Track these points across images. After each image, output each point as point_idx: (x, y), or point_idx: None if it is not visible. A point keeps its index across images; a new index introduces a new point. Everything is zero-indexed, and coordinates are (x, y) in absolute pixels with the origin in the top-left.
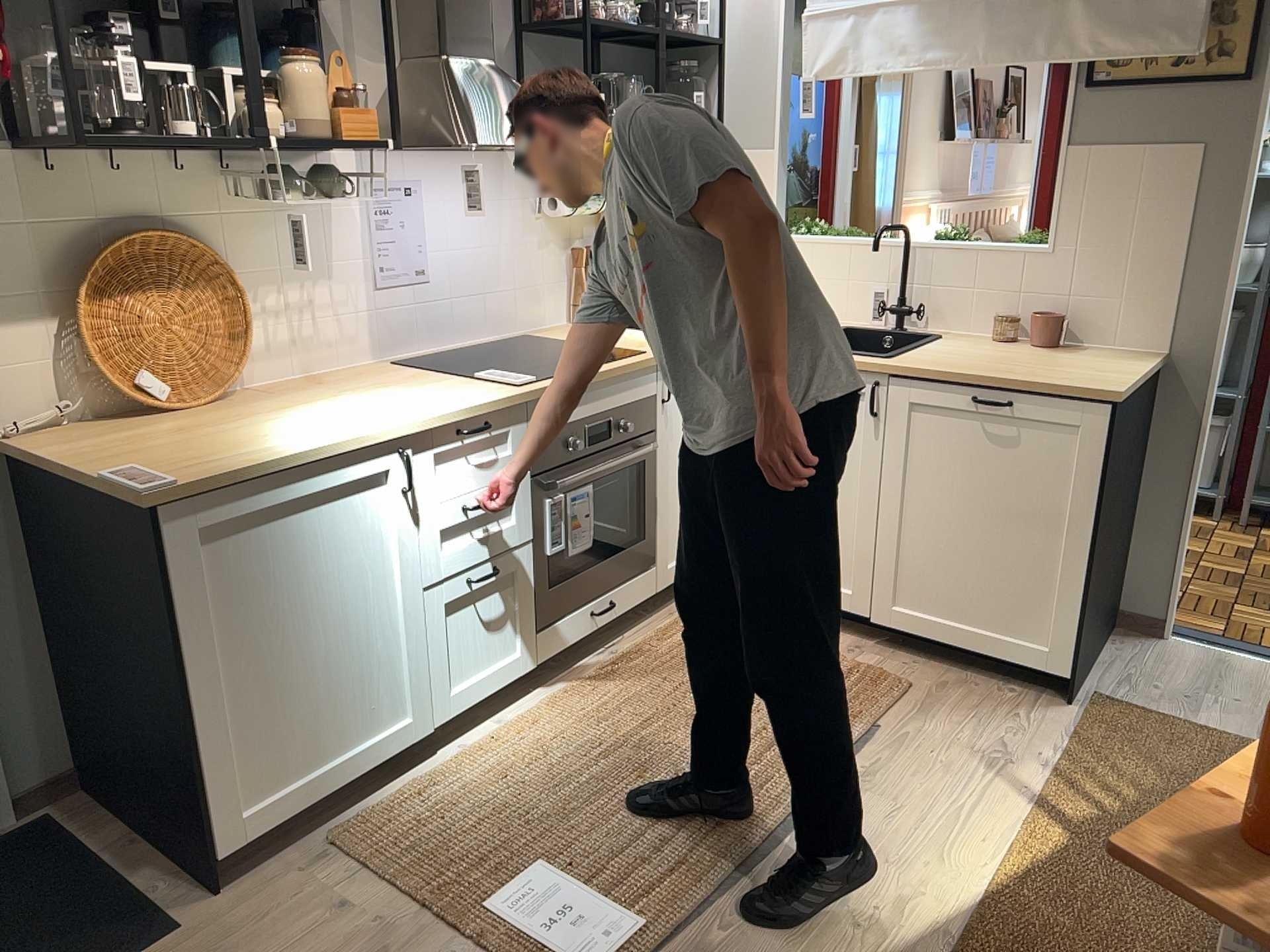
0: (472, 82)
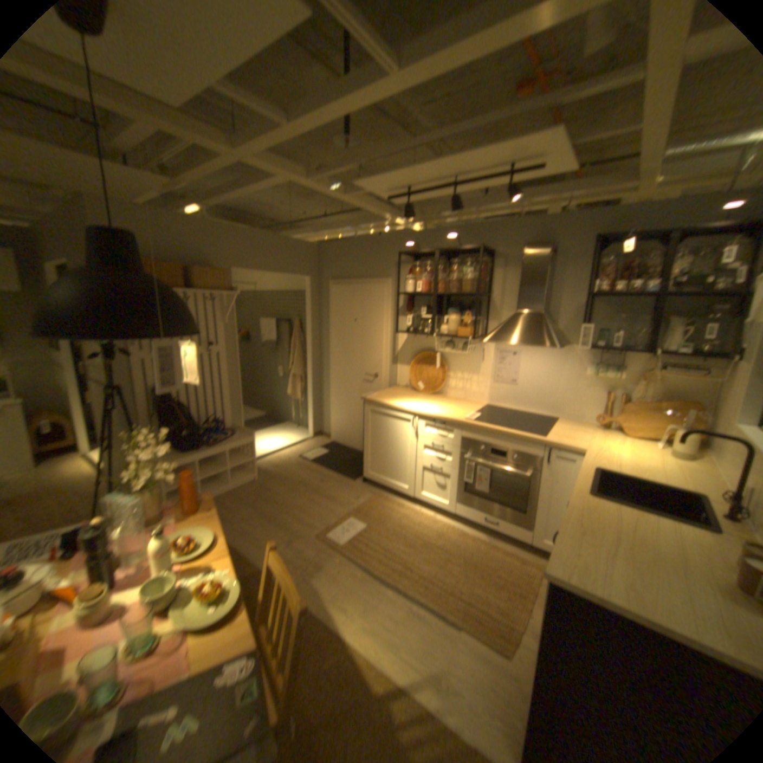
0: (515, 320)
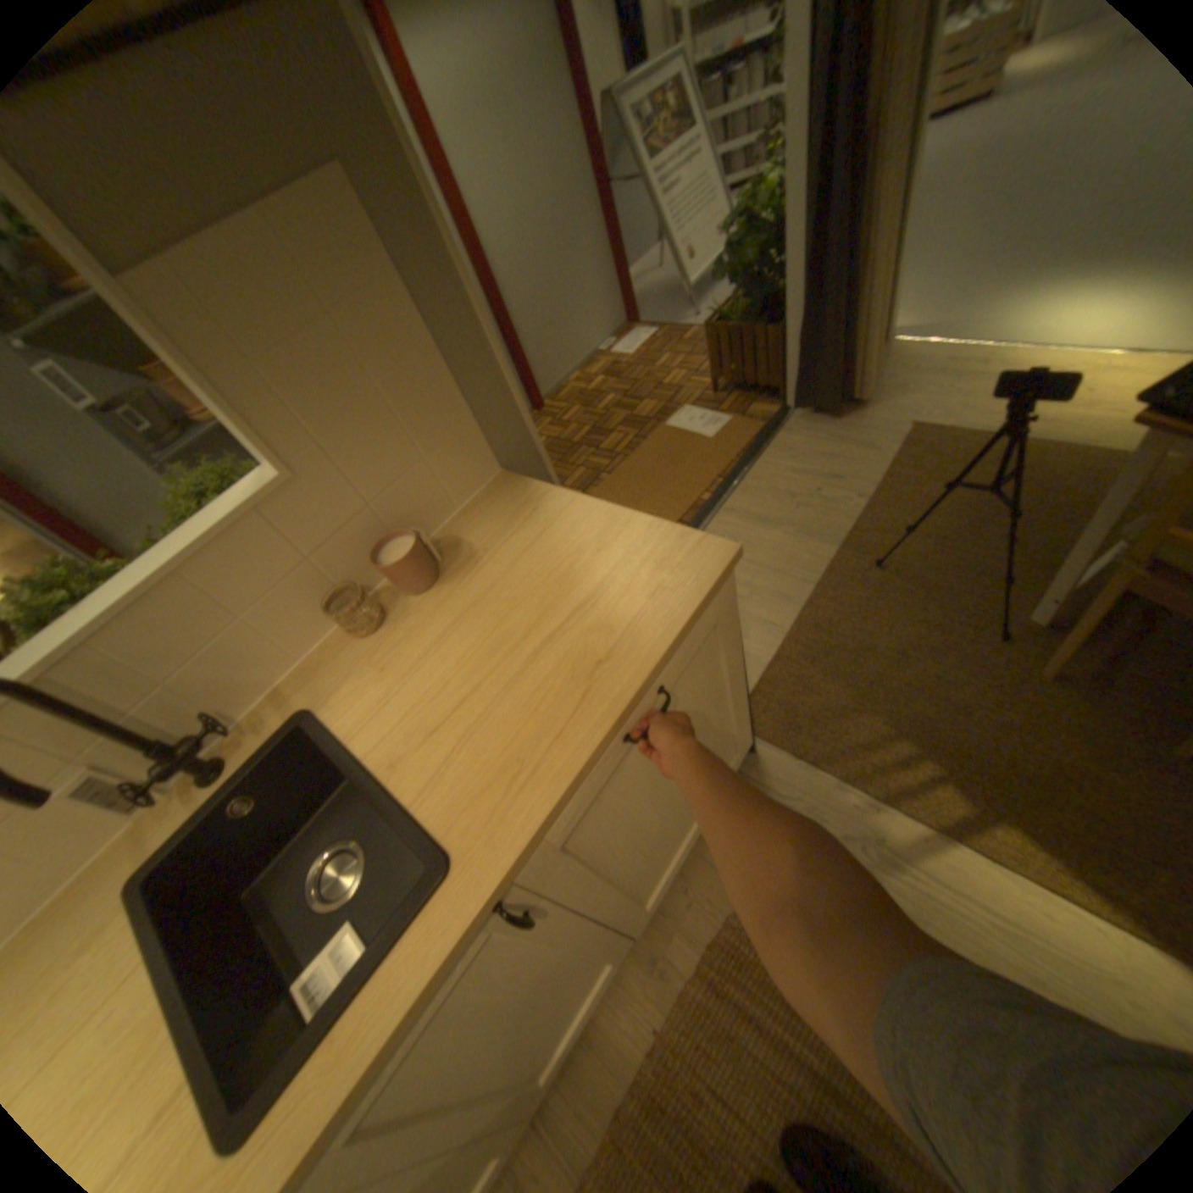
0: None
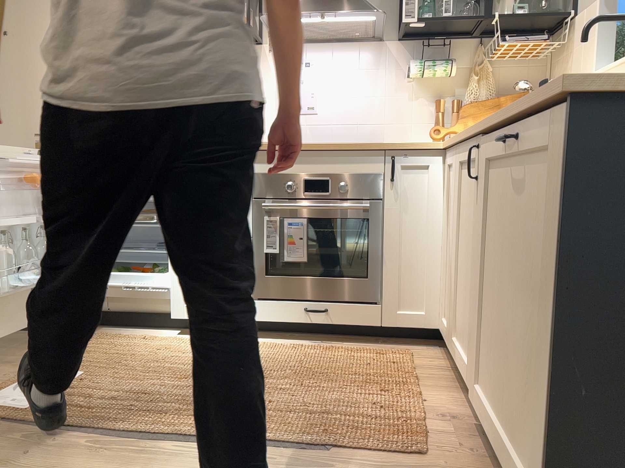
0: None
